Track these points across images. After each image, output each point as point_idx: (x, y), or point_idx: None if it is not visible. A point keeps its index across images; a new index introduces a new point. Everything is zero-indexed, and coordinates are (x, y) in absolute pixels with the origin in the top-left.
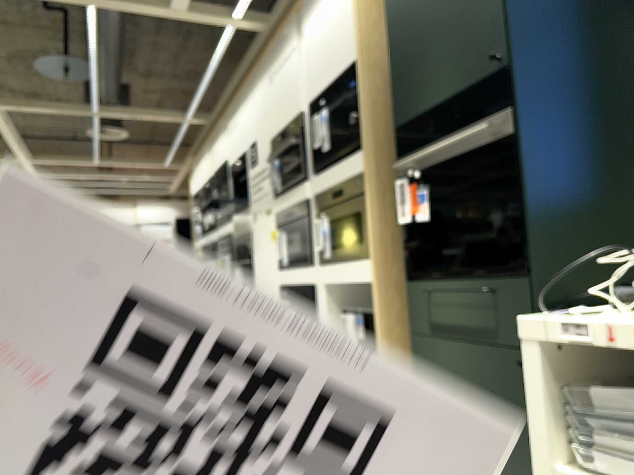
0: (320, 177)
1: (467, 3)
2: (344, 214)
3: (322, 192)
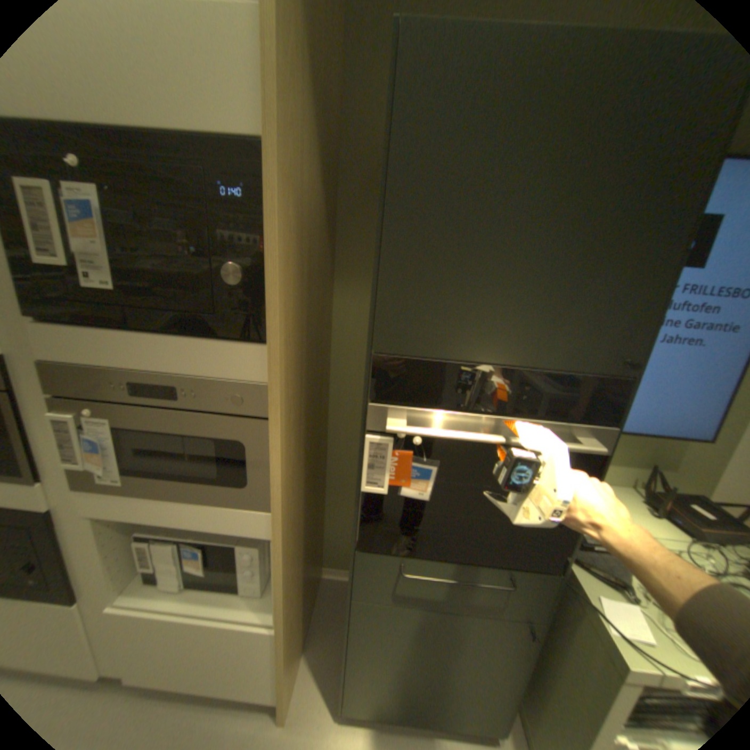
0: (60, 335)
1: (599, 244)
2: (167, 431)
3: (69, 364)
